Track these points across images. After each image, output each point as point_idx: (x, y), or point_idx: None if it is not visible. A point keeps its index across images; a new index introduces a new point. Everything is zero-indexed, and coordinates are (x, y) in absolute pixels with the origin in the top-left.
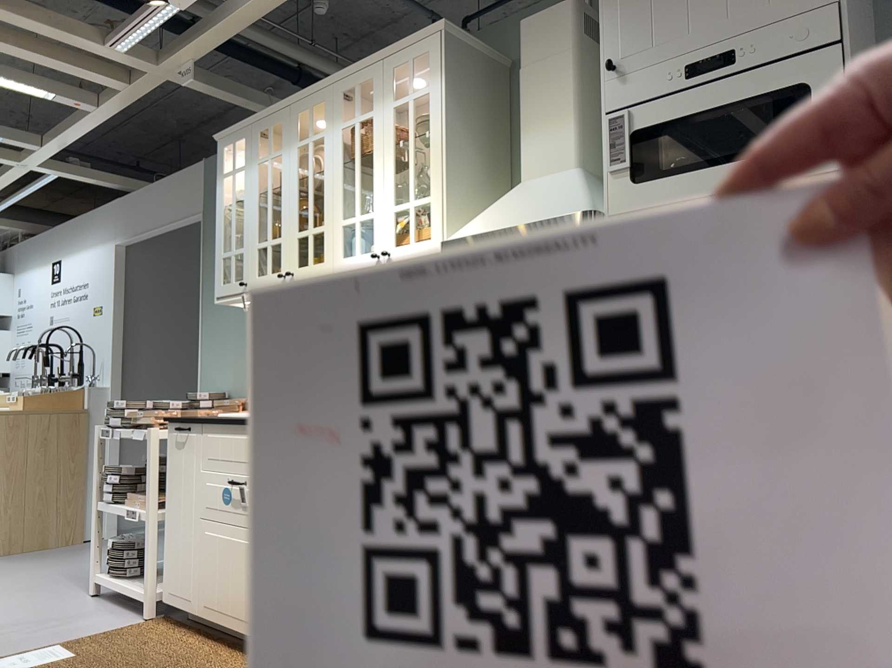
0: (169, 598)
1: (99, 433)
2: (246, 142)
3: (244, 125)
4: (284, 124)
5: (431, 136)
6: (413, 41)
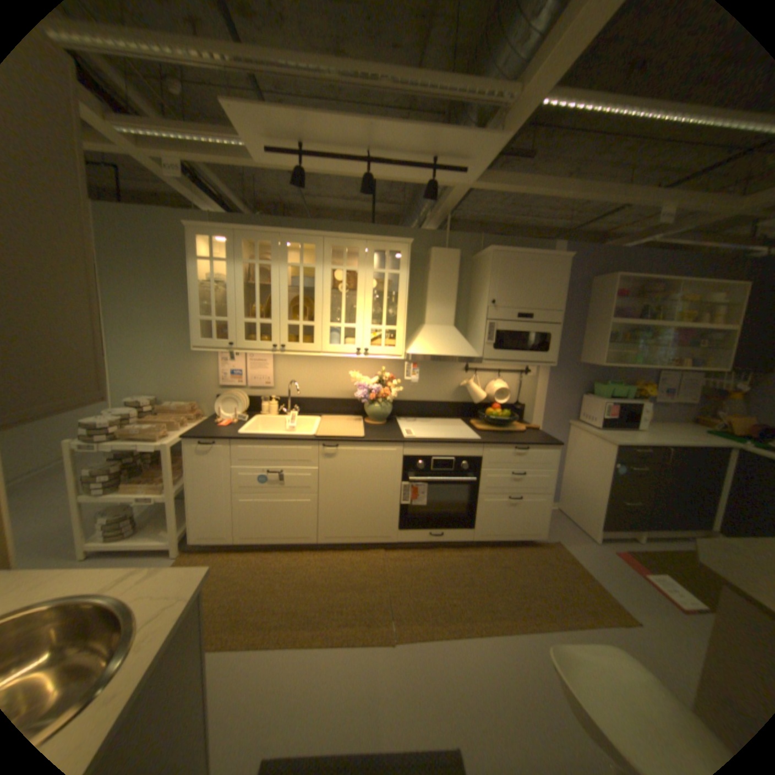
0: (197, 542)
1: (69, 449)
2: (226, 240)
3: (224, 227)
4: (274, 244)
5: (400, 297)
6: (392, 240)
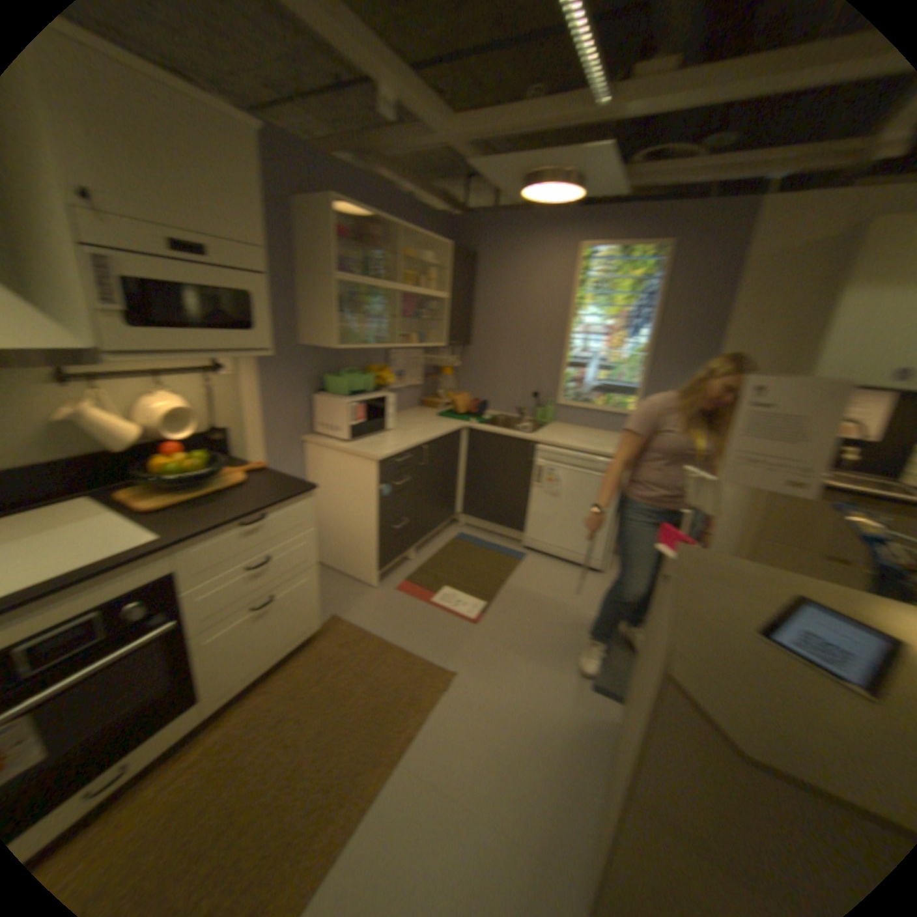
0: None
1: None
2: None
3: None
4: None
5: None
6: None
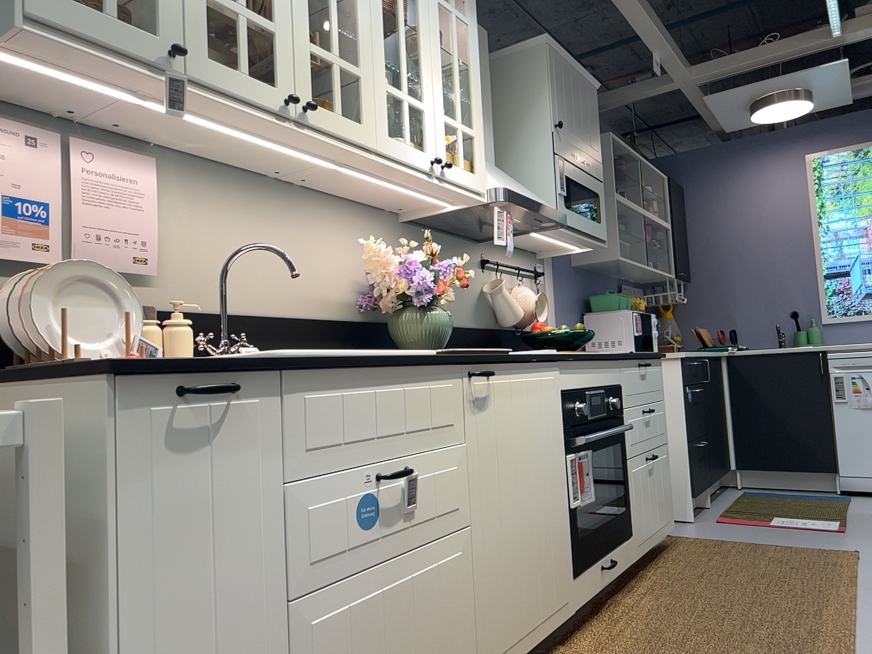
0: None
1: None
2: None
3: None
4: None
5: (473, 72)
6: None
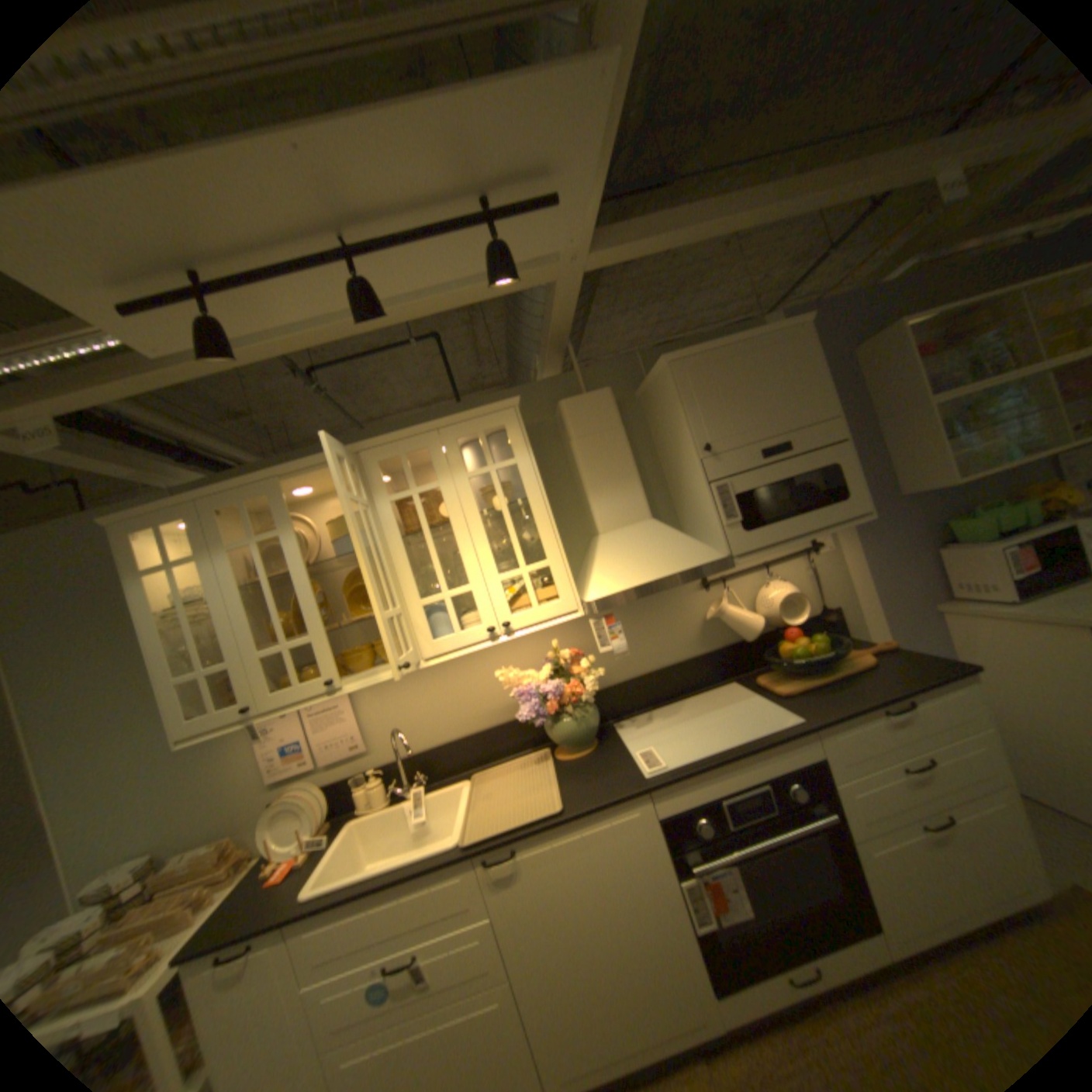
0: None
1: None
2: (184, 522)
3: (175, 501)
4: (272, 498)
5: (533, 504)
6: (481, 412)
